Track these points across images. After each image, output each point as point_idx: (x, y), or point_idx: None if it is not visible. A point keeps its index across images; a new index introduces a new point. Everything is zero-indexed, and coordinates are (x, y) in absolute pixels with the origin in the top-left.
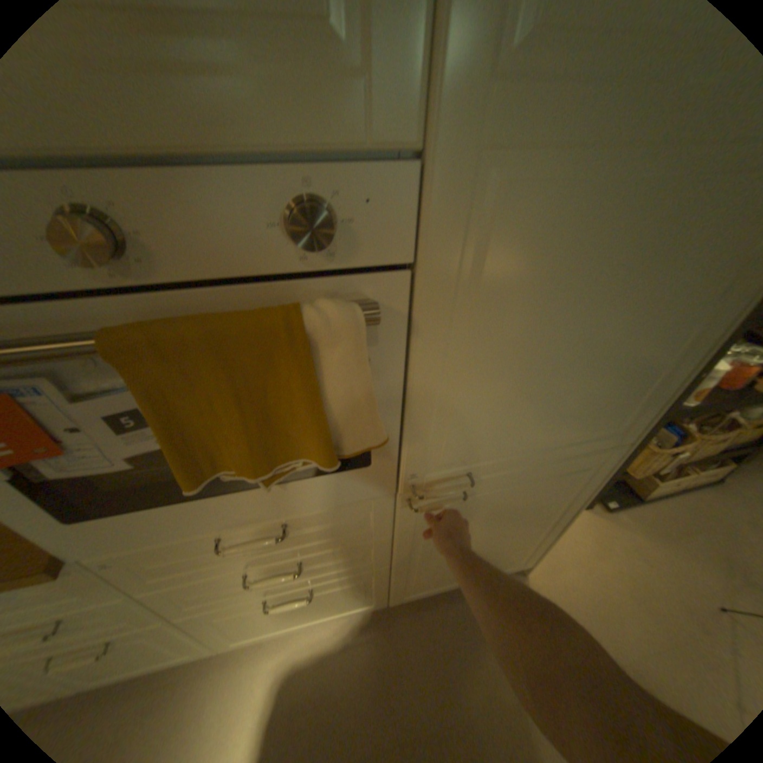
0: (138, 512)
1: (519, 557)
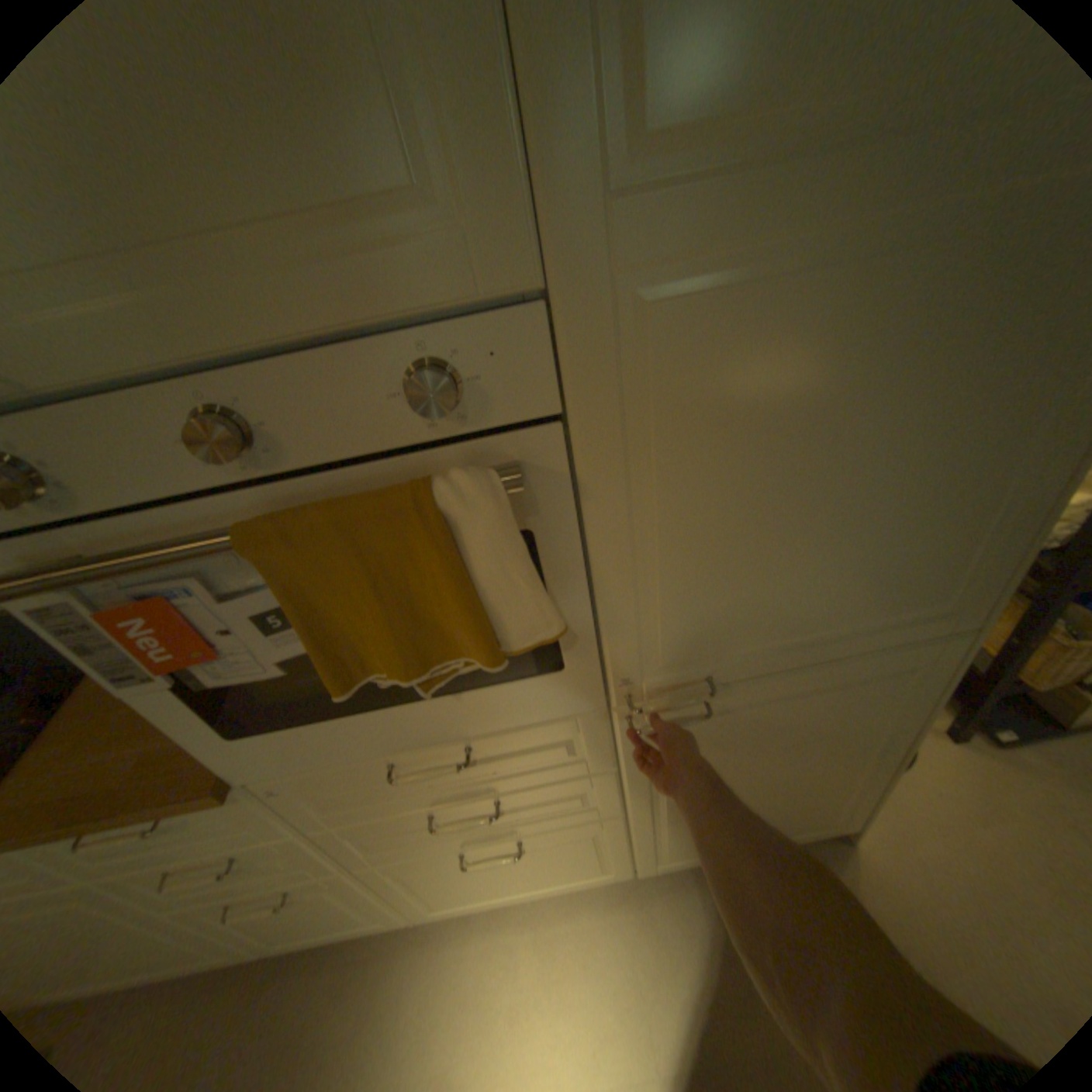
0: (297, 730)
1: (830, 813)
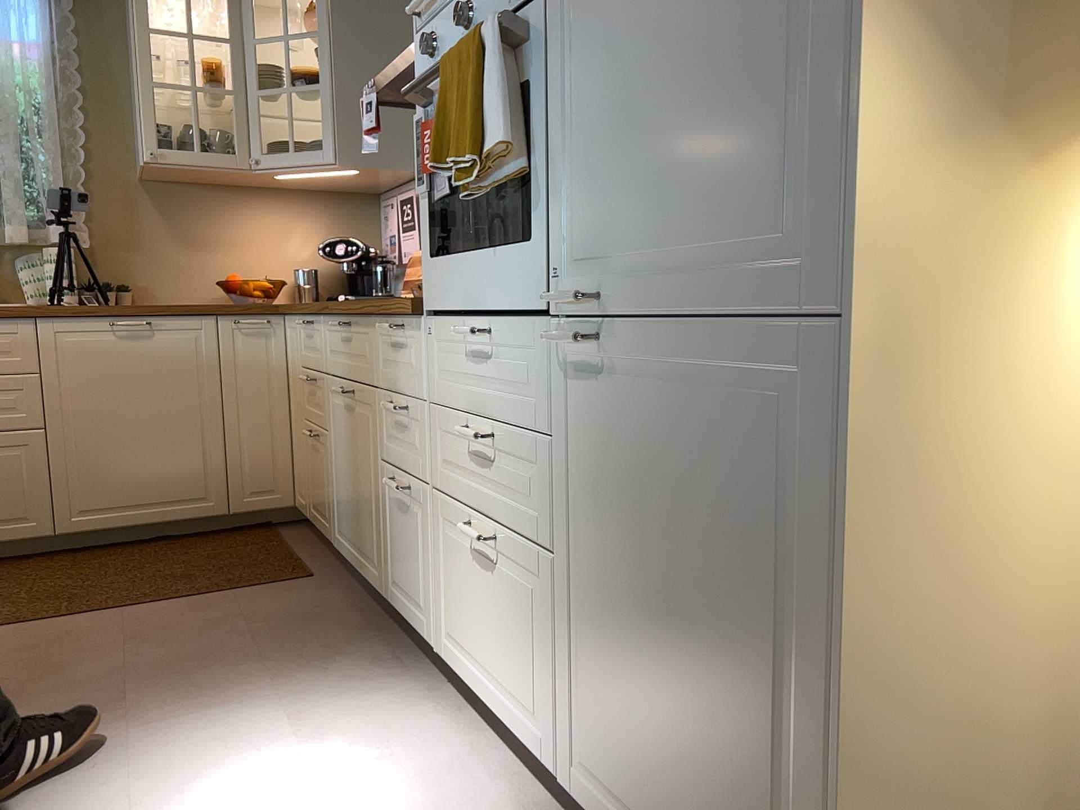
0: (450, 259)
1: None
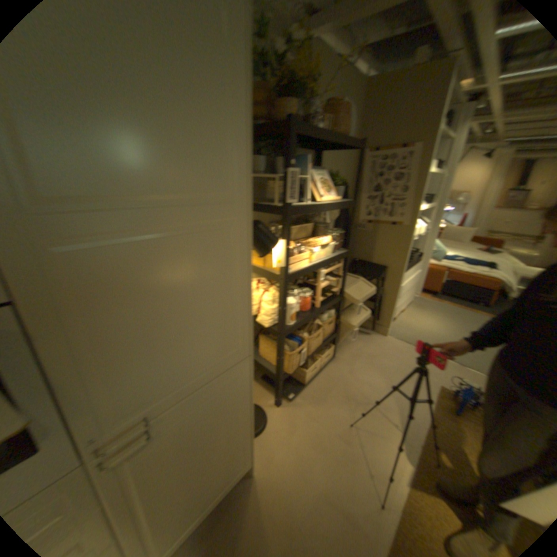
0: None
1: (235, 464)
